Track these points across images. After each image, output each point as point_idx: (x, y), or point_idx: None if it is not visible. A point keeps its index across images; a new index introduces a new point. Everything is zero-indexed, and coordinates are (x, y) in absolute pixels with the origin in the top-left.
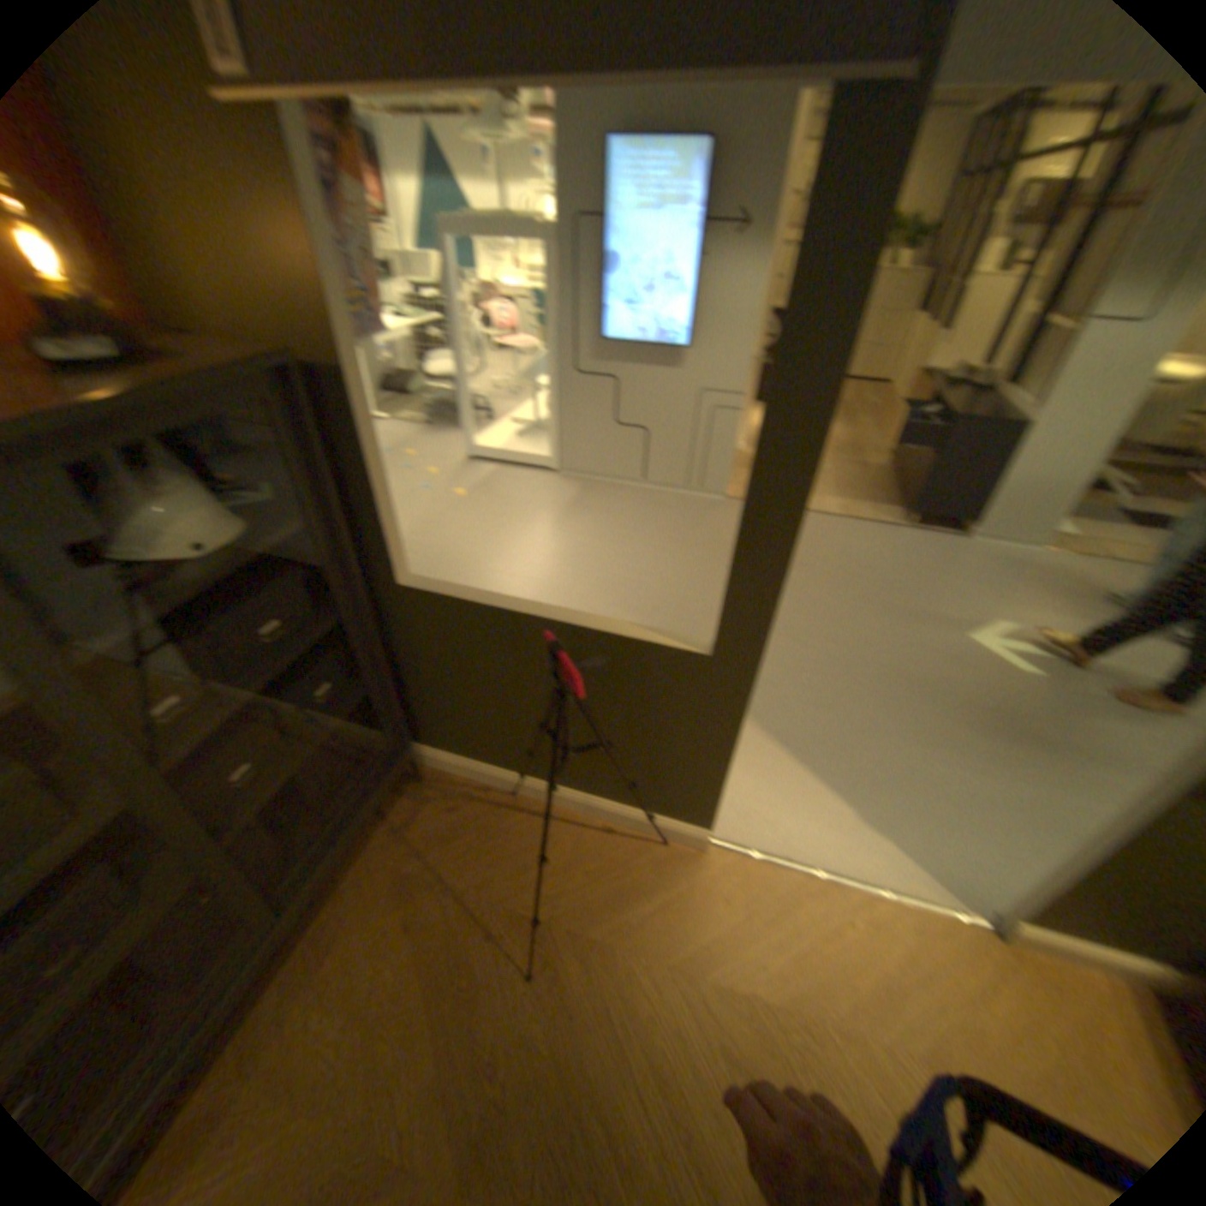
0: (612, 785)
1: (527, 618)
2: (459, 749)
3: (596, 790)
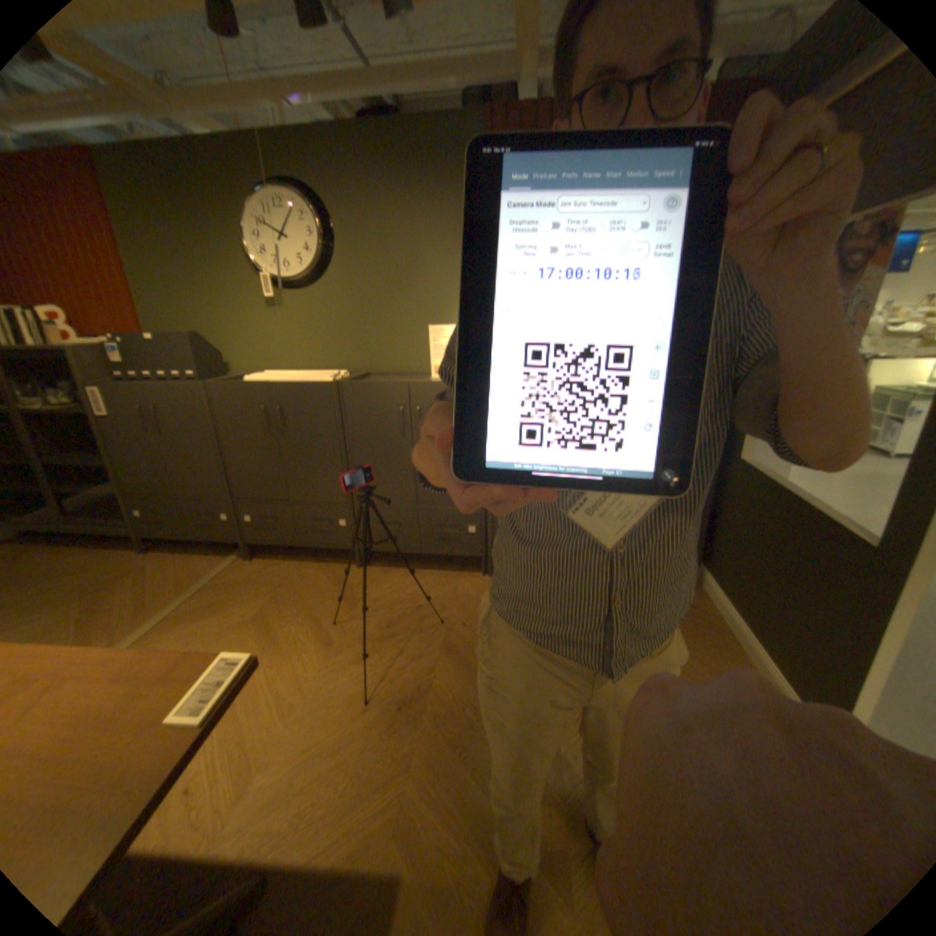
0: (788, 652)
1: (788, 489)
2: (725, 581)
3: (778, 652)
